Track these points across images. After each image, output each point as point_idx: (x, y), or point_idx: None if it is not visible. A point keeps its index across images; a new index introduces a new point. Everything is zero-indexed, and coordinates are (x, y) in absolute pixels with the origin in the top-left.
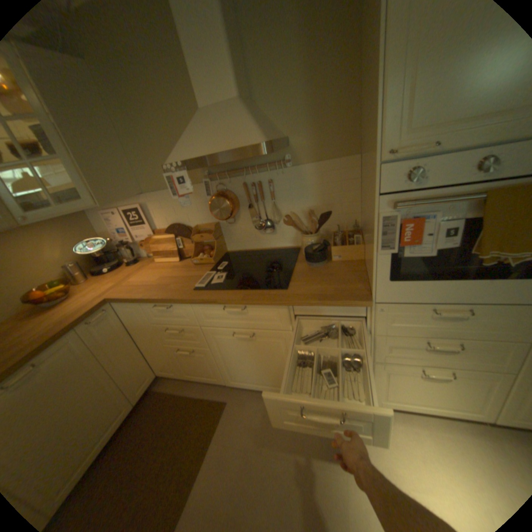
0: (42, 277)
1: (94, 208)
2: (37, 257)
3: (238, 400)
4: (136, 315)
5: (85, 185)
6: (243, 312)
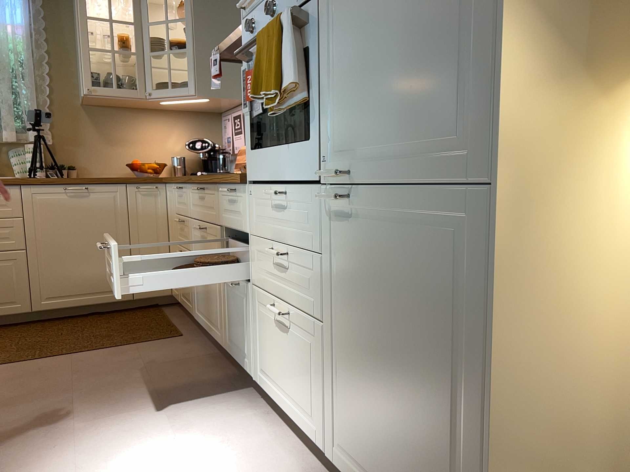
0: (156, 159)
1: (226, 116)
2: (162, 141)
3: (193, 340)
4: (172, 200)
5: (196, 75)
6: (204, 197)
